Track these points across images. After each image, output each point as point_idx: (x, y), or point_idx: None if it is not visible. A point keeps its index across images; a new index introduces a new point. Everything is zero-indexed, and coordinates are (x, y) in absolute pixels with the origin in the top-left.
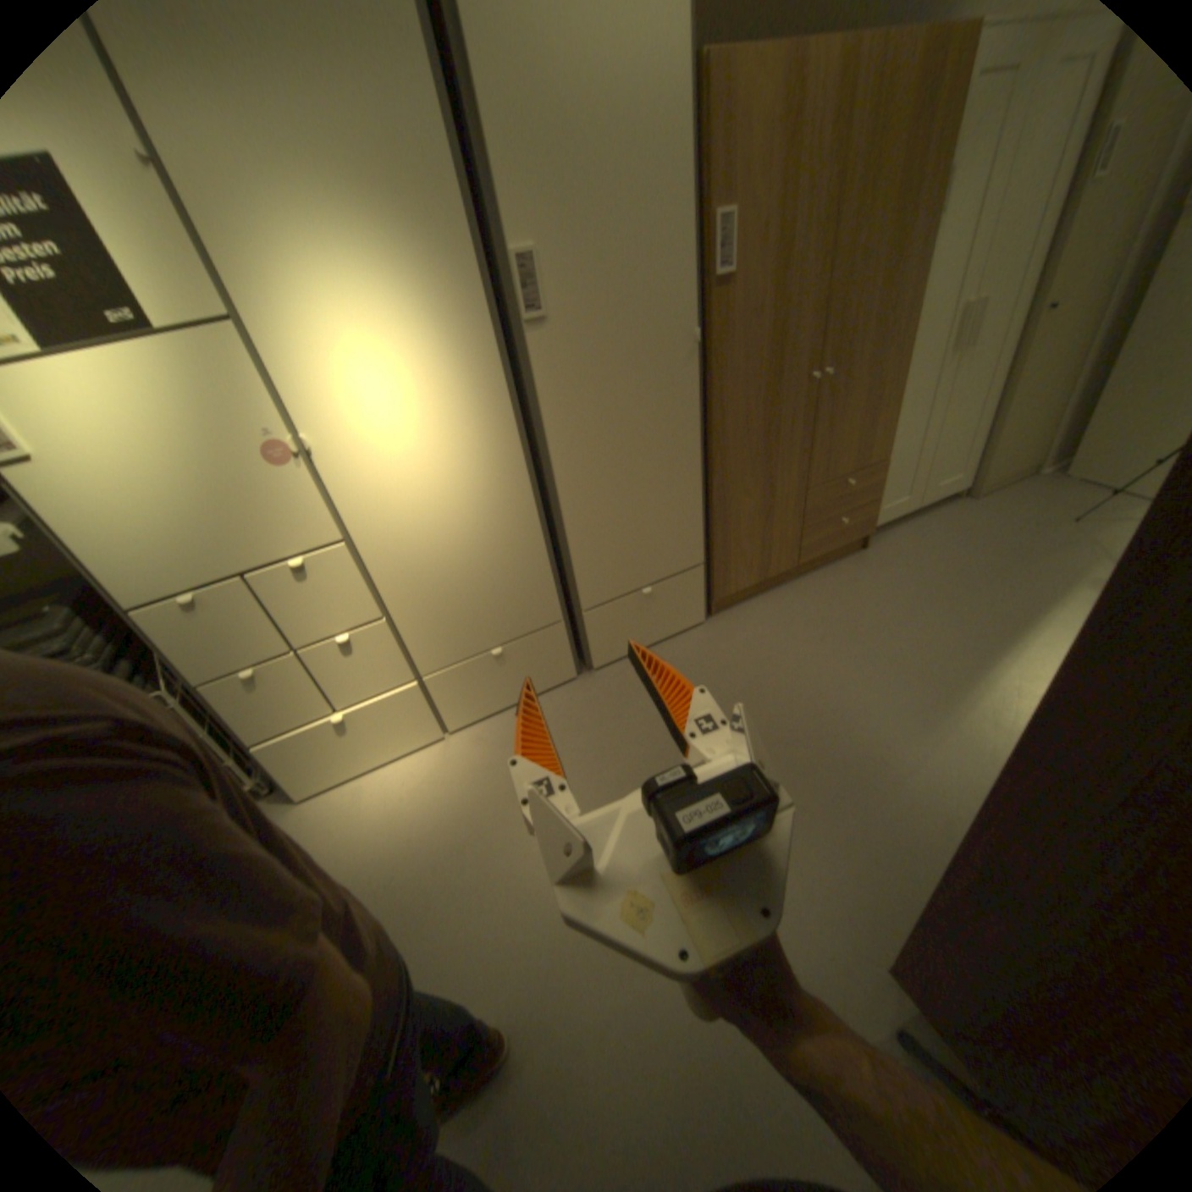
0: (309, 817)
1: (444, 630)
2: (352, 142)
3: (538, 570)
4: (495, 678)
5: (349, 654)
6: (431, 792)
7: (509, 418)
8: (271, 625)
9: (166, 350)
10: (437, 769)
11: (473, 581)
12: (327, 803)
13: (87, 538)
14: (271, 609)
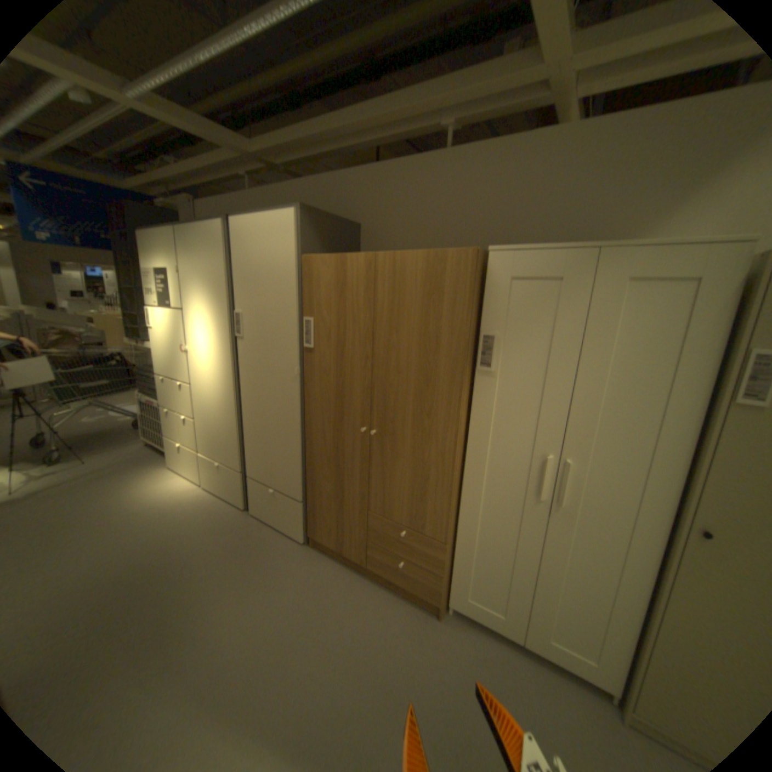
0: (161, 474)
1: (206, 439)
2: (207, 273)
3: (234, 440)
4: (216, 476)
5: (185, 425)
6: (169, 496)
7: (230, 369)
8: (173, 400)
9: (172, 313)
10: (182, 492)
11: (215, 426)
12: (167, 475)
13: (154, 351)
14: (174, 395)
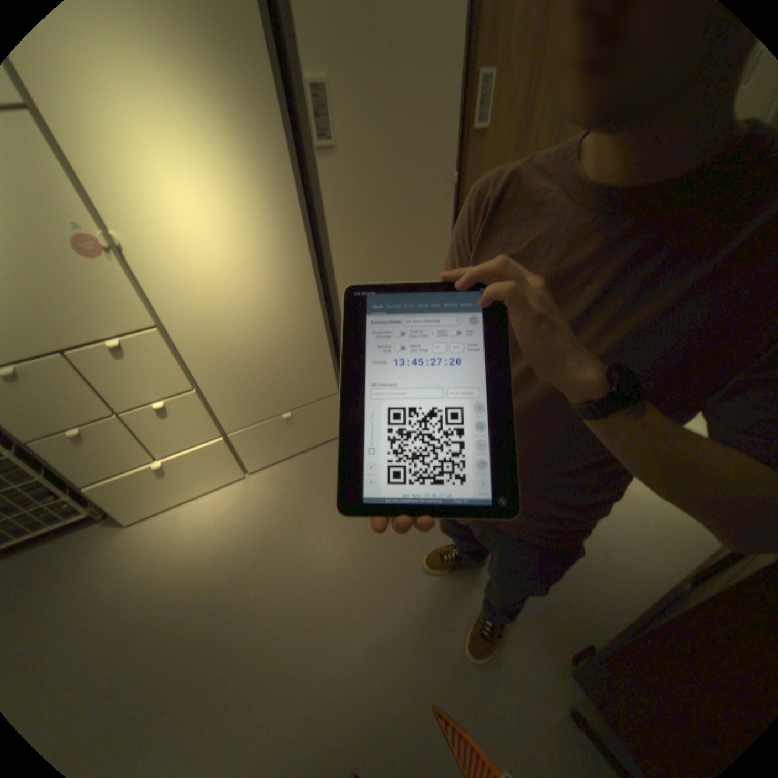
0: (134, 538)
1: (245, 400)
2: None
3: (320, 356)
4: (285, 434)
5: (164, 418)
6: (232, 520)
7: (300, 232)
8: (93, 395)
9: None
10: (238, 501)
11: (268, 363)
12: (150, 527)
13: None
14: (92, 382)
